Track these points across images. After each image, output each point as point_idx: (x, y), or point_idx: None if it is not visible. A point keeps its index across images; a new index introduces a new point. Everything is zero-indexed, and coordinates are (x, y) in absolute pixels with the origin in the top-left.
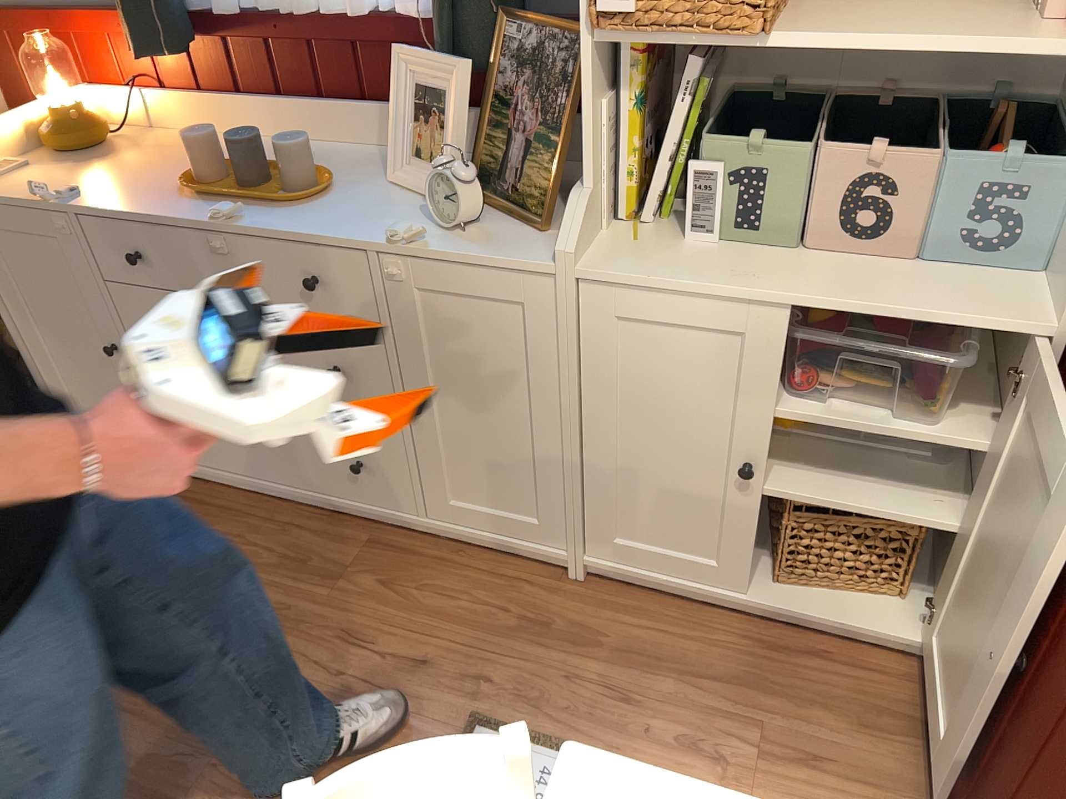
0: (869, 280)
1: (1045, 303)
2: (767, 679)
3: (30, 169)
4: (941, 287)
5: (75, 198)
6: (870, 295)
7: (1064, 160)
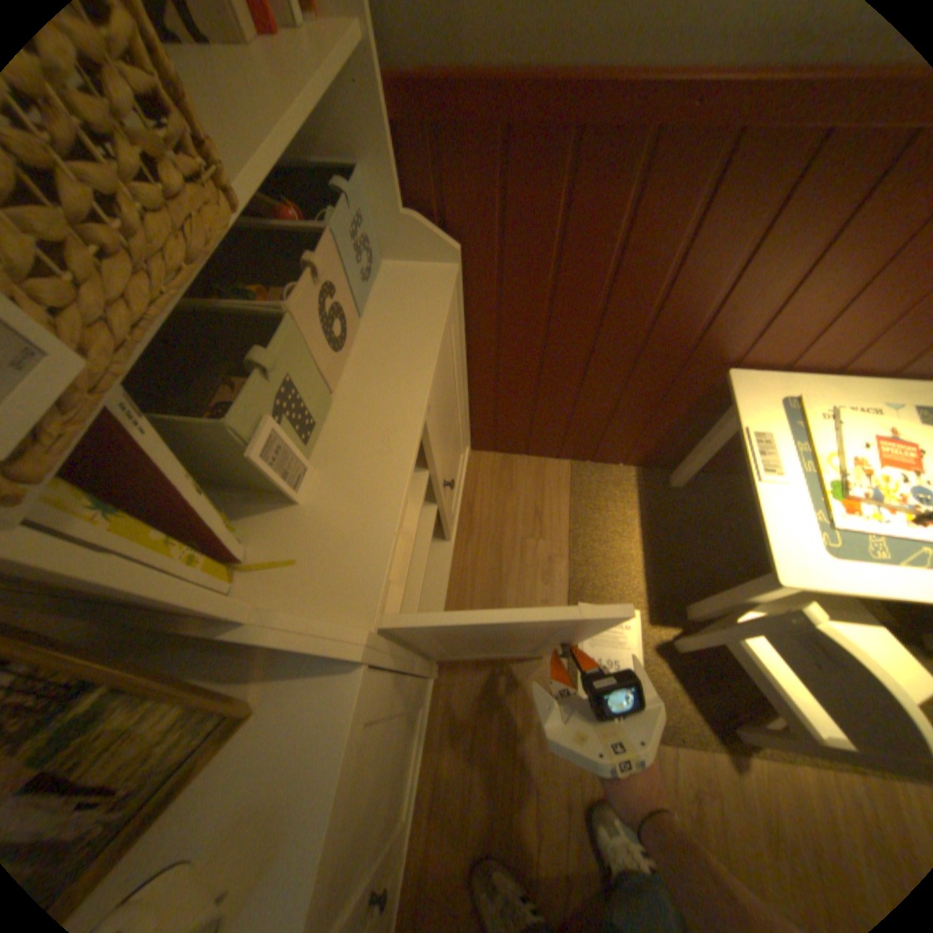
0: (390, 348)
1: (430, 259)
2: (495, 533)
3: None
4: (399, 307)
5: None
6: (418, 349)
7: (344, 166)
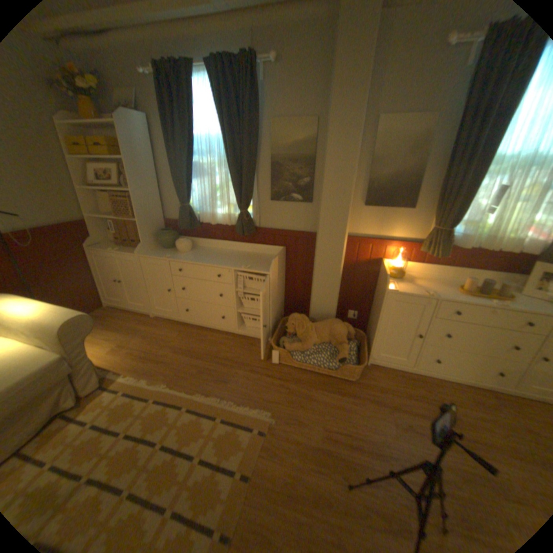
0: None
1: None
2: None
3: (395, 282)
4: None
5: (436, 294)
6: None
7: None
